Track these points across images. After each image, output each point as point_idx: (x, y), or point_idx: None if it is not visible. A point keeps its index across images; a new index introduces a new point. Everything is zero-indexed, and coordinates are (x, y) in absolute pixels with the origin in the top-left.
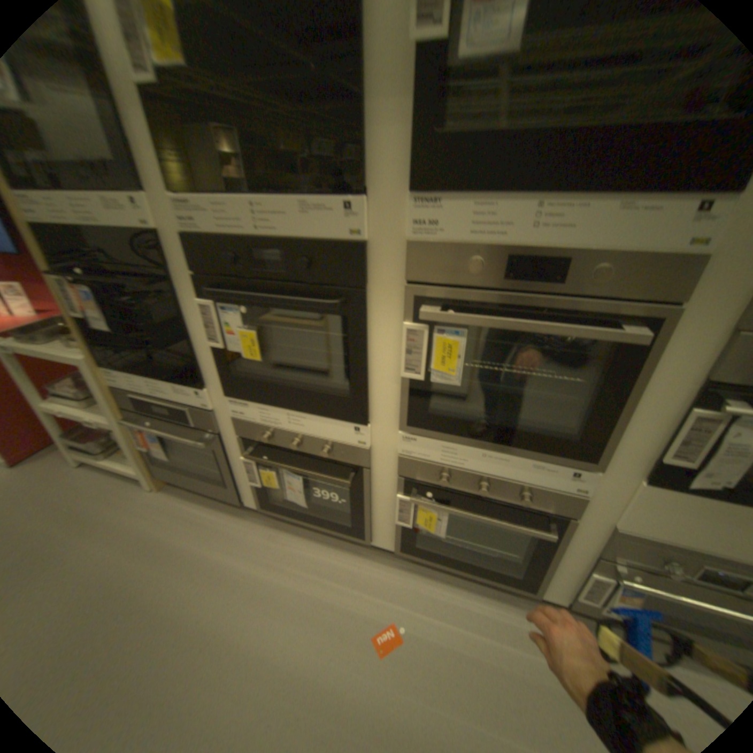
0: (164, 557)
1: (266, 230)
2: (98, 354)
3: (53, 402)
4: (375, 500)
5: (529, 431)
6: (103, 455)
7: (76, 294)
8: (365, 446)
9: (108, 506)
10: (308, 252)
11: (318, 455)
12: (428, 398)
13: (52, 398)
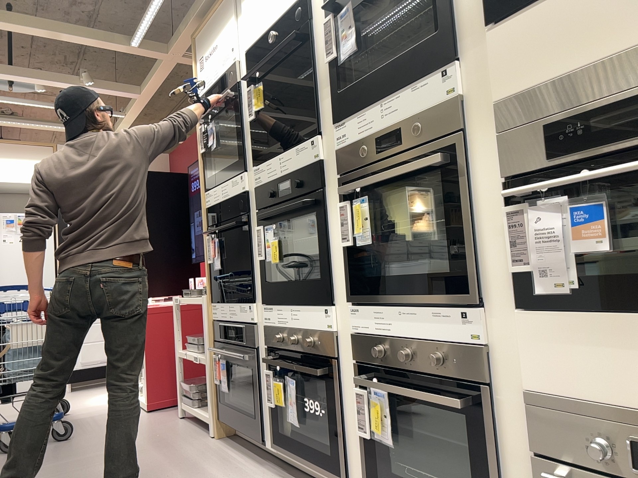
0: (192, 470)
1: (284, 170)
2: (215, 294)
3: (188, 349)
4: (347, 409)
5: (424, 276)
6: (200, 404)
7: (213, 244)
8: (332, 330)
9: (184, 438)
10: (299, 175)
11: (307, 351)
12: (359, 263)
13: (188, 343)
